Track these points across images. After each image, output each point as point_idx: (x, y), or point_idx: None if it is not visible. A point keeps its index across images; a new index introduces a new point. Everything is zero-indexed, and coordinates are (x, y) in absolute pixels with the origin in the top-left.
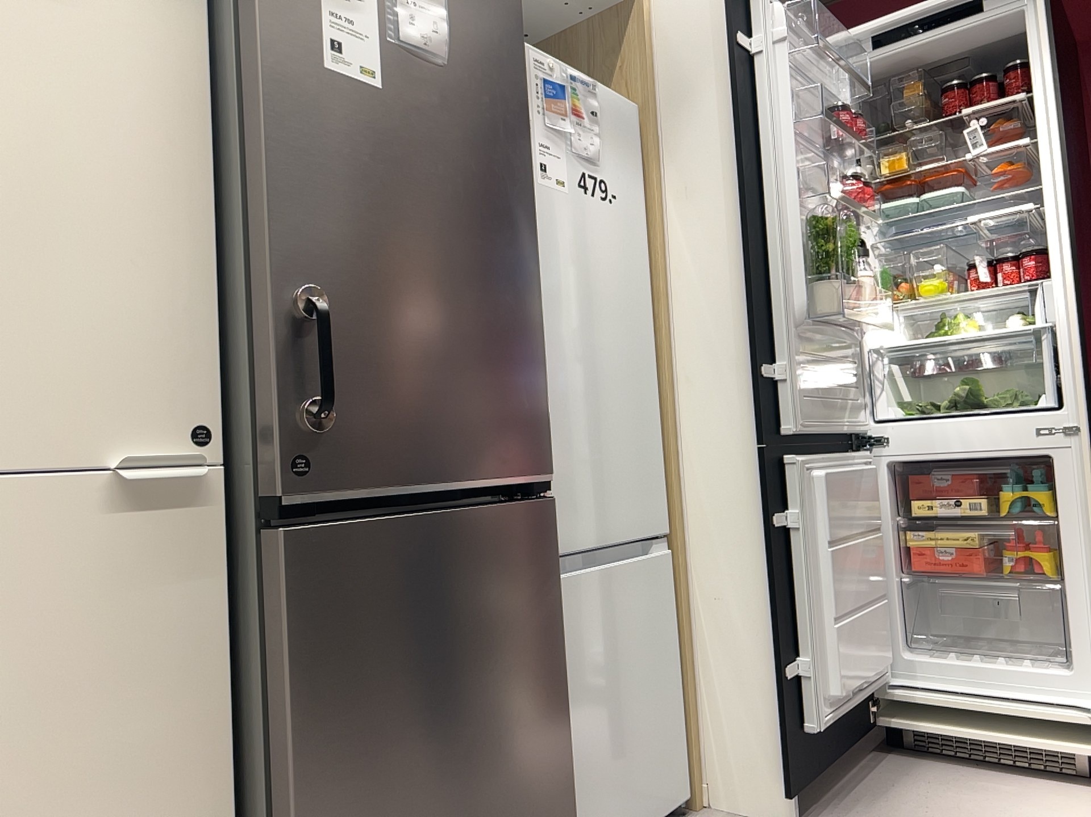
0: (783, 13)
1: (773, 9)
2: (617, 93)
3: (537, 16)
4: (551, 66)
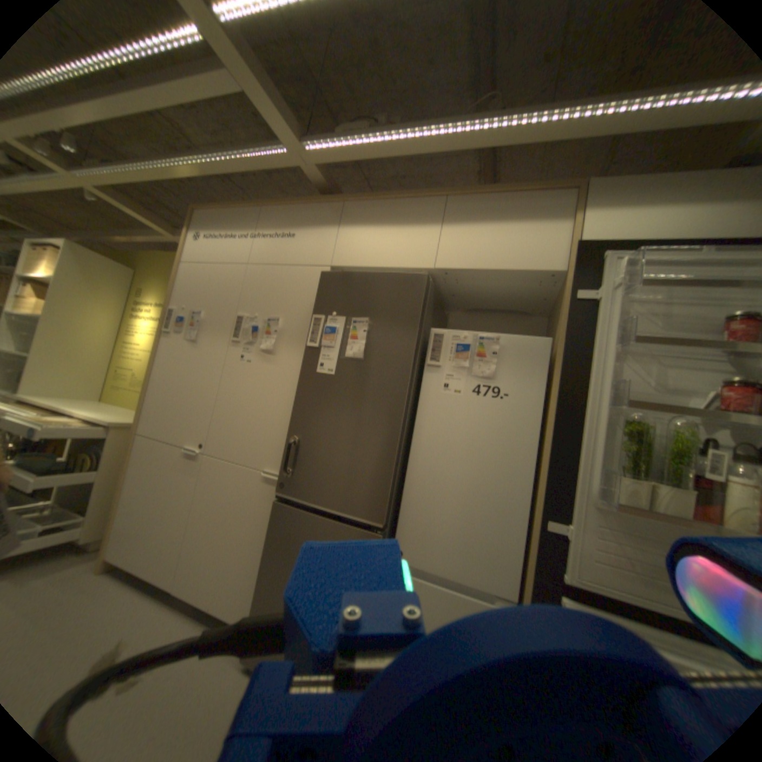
0: (632, 262)
1: (622, 262)
2: (525, 336)
3: (534, 293)
4: (464, 336)
